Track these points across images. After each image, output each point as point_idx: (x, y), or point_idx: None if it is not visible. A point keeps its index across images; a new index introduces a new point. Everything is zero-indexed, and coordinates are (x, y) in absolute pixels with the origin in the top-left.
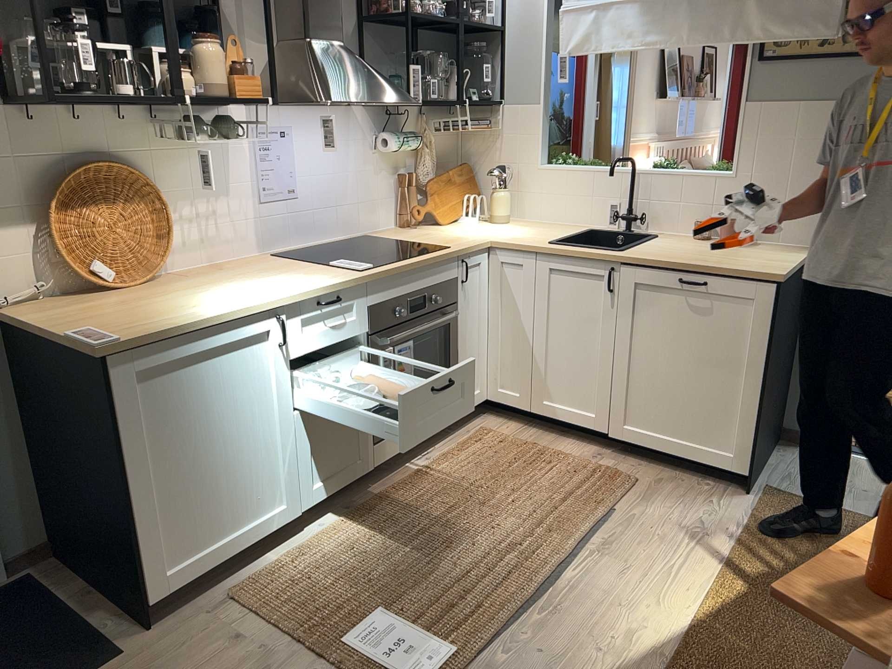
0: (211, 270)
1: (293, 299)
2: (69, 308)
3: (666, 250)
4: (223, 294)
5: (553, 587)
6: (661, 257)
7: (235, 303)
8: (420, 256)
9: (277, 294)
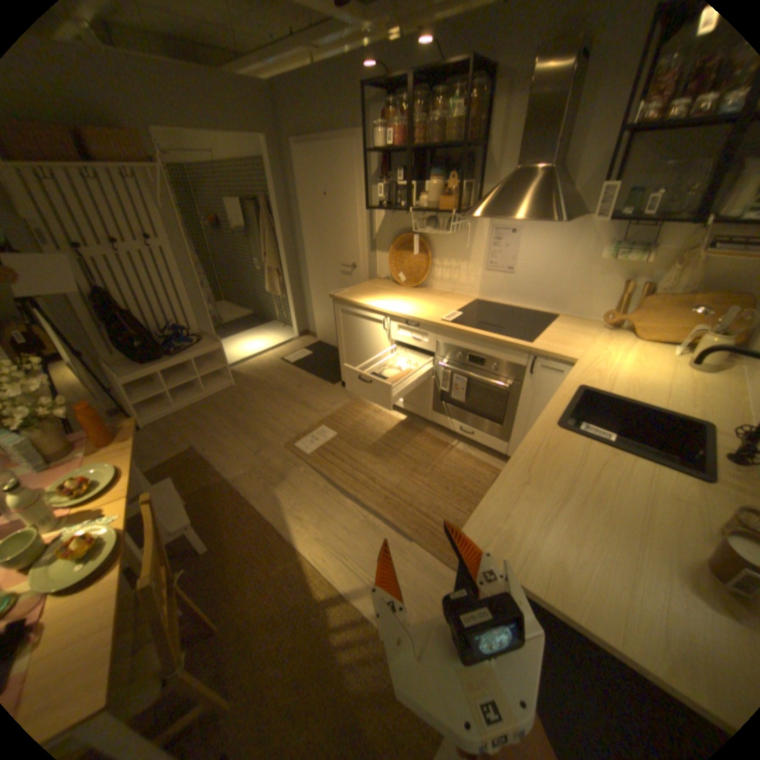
0: (439, 294)
1: (391, 314)
2: (378, 285)
3: (592, 468)
4: (393, 300)
5: (339, 493)
6: (533, 450)
7: (376, 304)
8: (491, 334)
9: (392, 308)
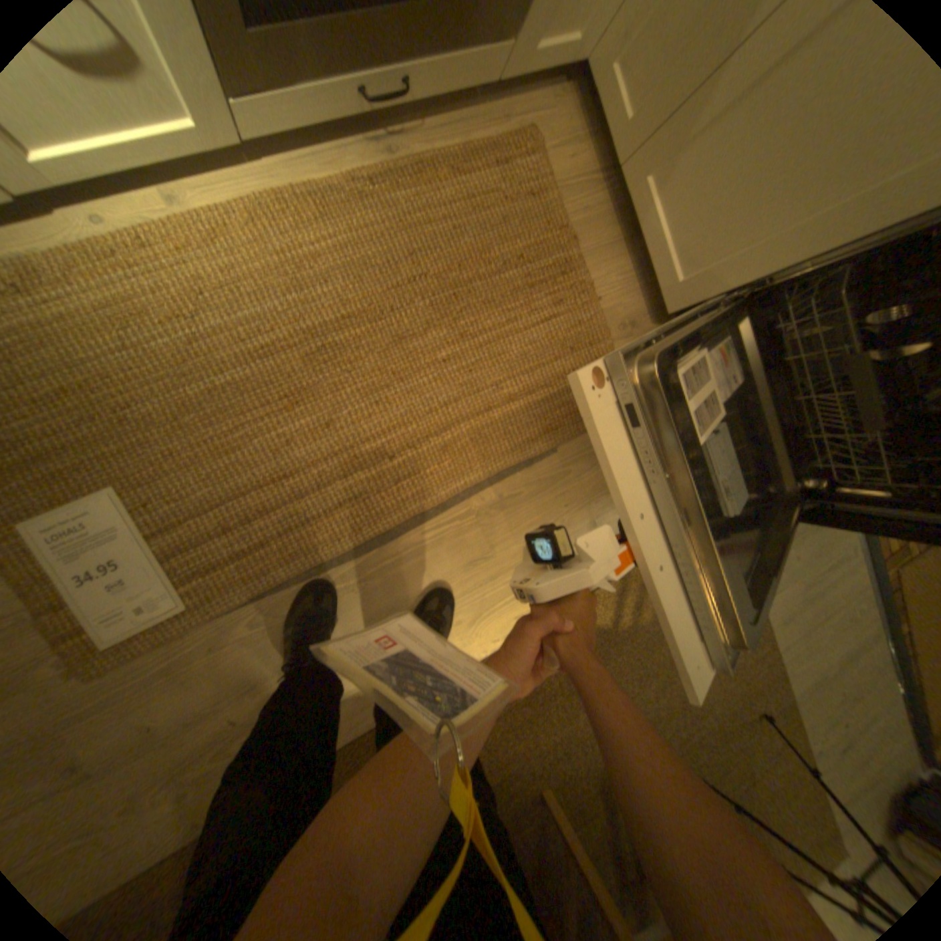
0: None
1: None
2: None
3: None
4: None
5: (377, 548)
6: None
7: None
8: None
9: None
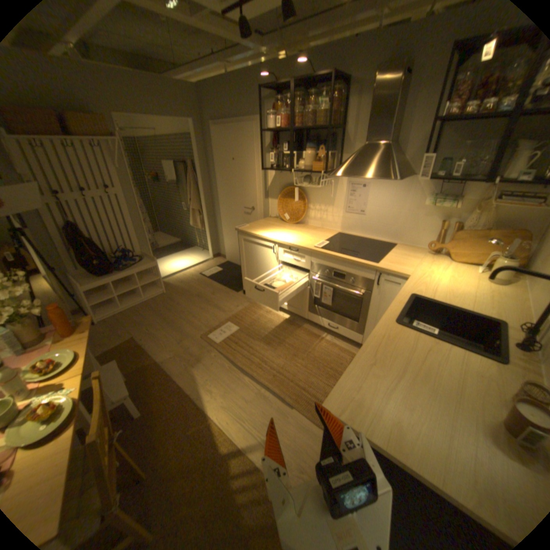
0: (313, 228)
1: (279, 242)
2: (269, 221)
3: (420, 353)
4: (280, 233)
5: (240, 372)
6: (378, 340)
7: (268, 235)
8: (349, 256)
9: (279, 238)
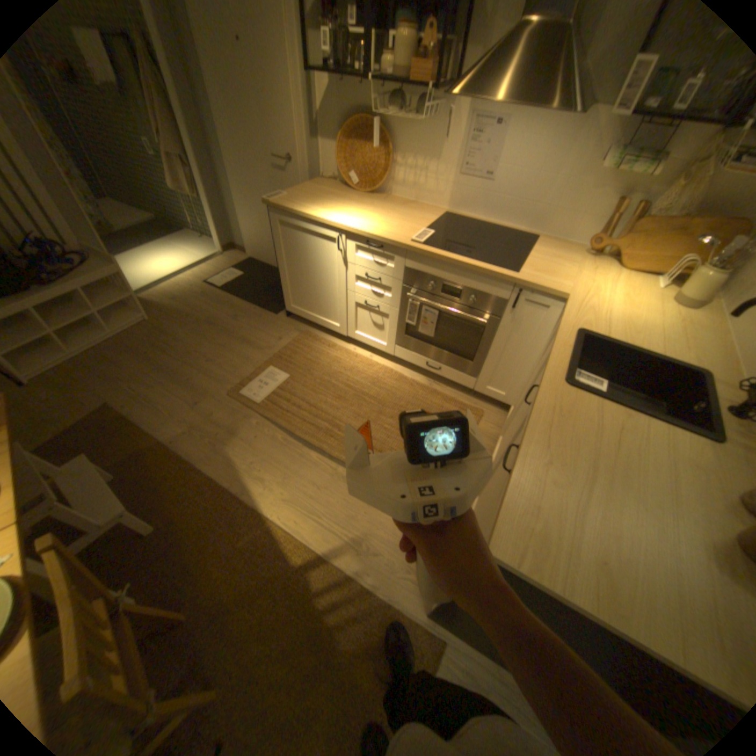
0: (402, 203)
1: (349, 230)
2: (324, 187)
3: (610, 433)
4: (348, 211)
5: (302, 445)
6: (548, 416)
7: (328, 215)
8: (473, 260)
9: (349, 222)
